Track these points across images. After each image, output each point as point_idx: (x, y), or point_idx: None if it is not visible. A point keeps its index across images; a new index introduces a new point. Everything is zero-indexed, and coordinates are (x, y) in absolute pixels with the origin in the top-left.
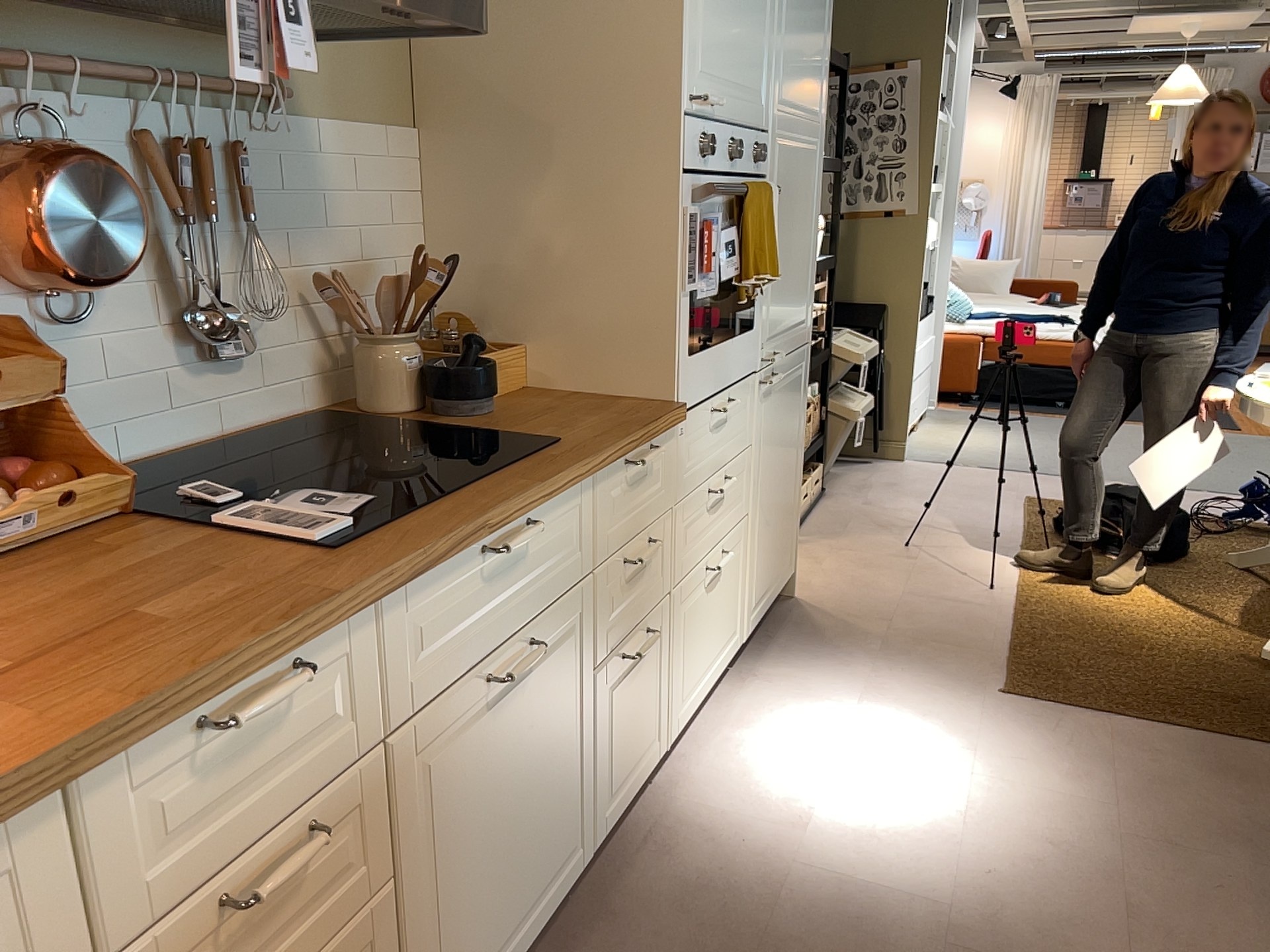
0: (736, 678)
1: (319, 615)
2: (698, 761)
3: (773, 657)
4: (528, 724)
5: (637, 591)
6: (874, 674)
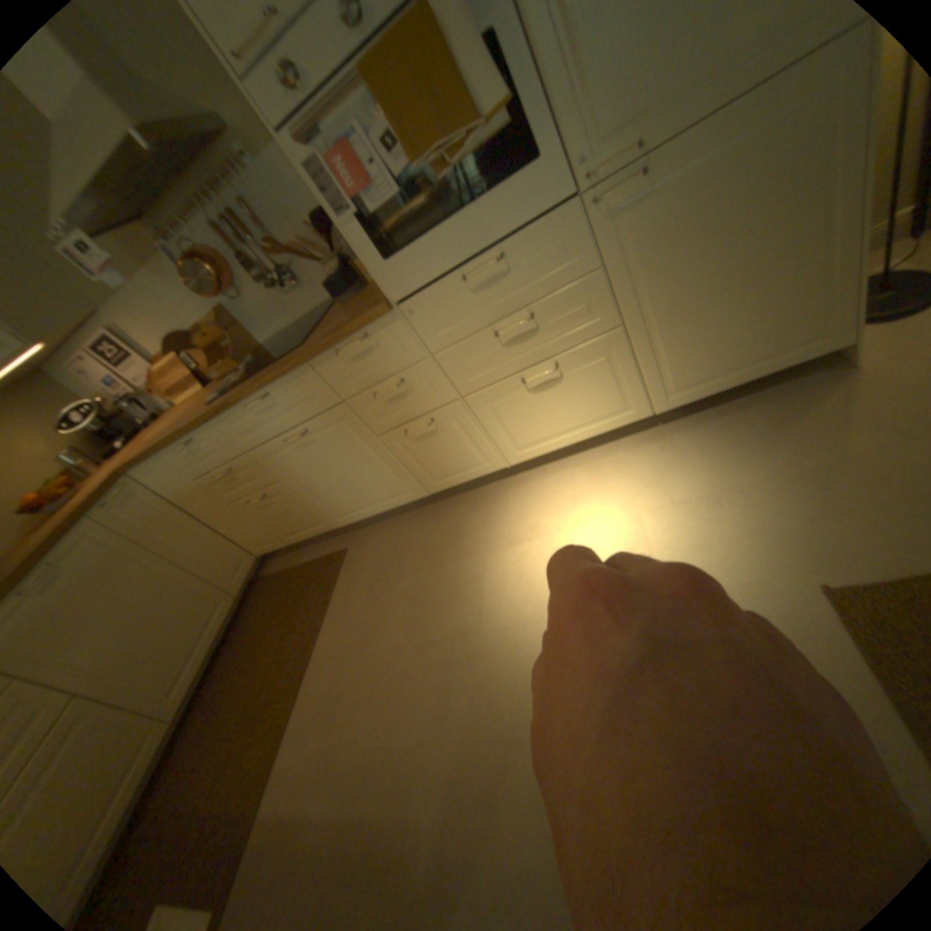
0: (652, 435)
1: (184, 432)
2: (545, 479)
3: (705, 430)
4: (331, 453)
5: (406, 404)
6: (747, 490)
